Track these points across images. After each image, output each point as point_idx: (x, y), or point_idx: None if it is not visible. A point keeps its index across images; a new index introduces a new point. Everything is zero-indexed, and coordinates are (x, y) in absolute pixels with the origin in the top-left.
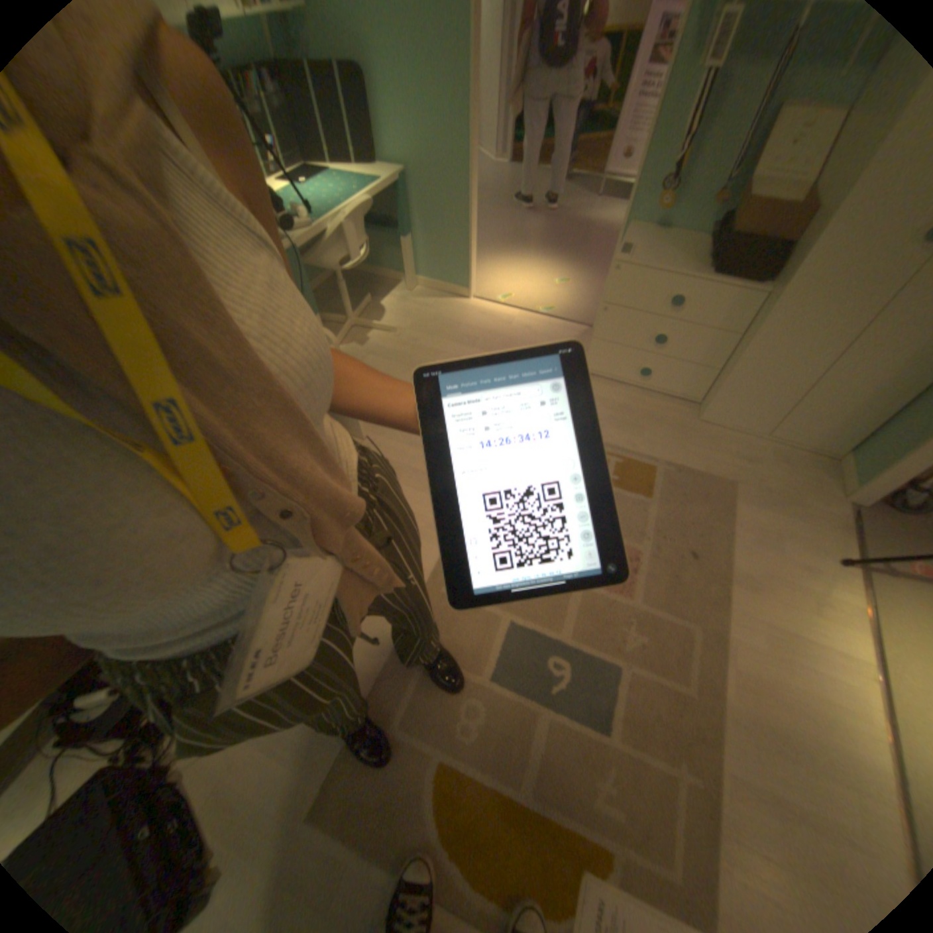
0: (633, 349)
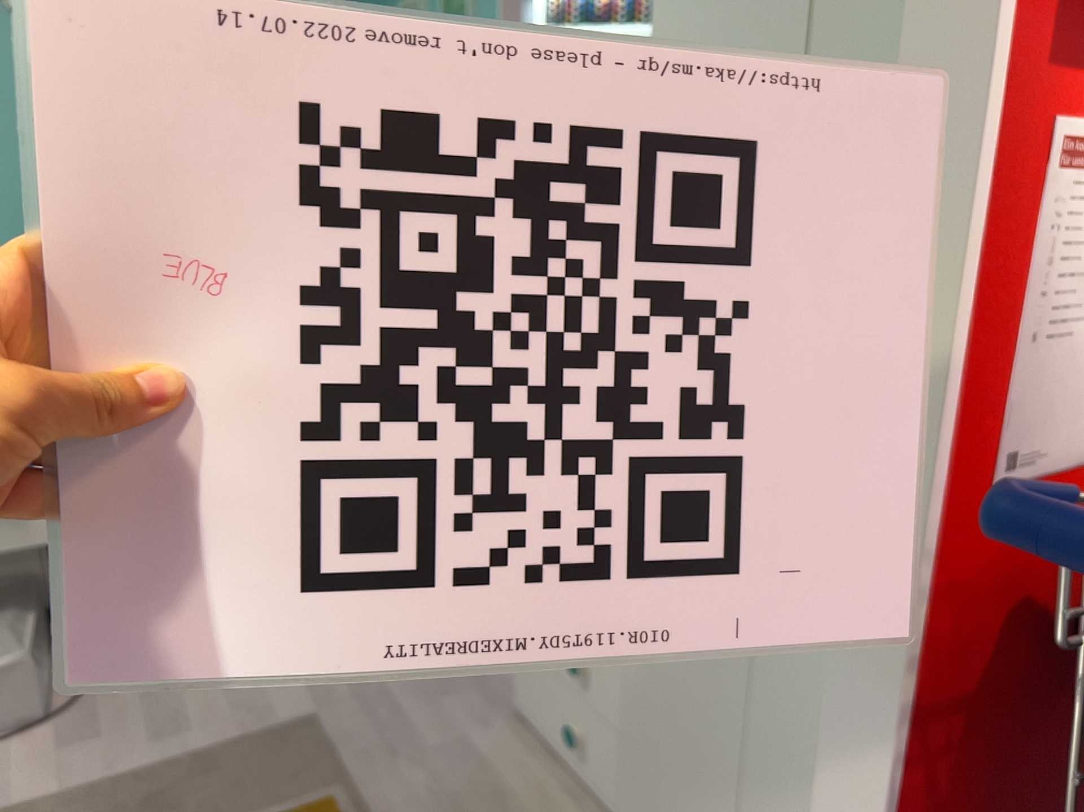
0: (559, 679)
